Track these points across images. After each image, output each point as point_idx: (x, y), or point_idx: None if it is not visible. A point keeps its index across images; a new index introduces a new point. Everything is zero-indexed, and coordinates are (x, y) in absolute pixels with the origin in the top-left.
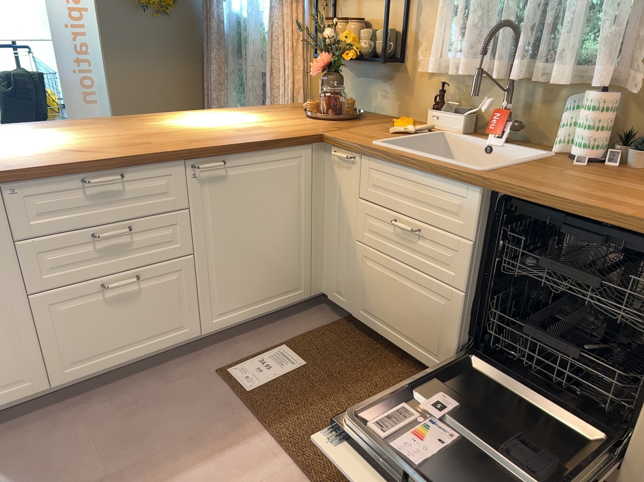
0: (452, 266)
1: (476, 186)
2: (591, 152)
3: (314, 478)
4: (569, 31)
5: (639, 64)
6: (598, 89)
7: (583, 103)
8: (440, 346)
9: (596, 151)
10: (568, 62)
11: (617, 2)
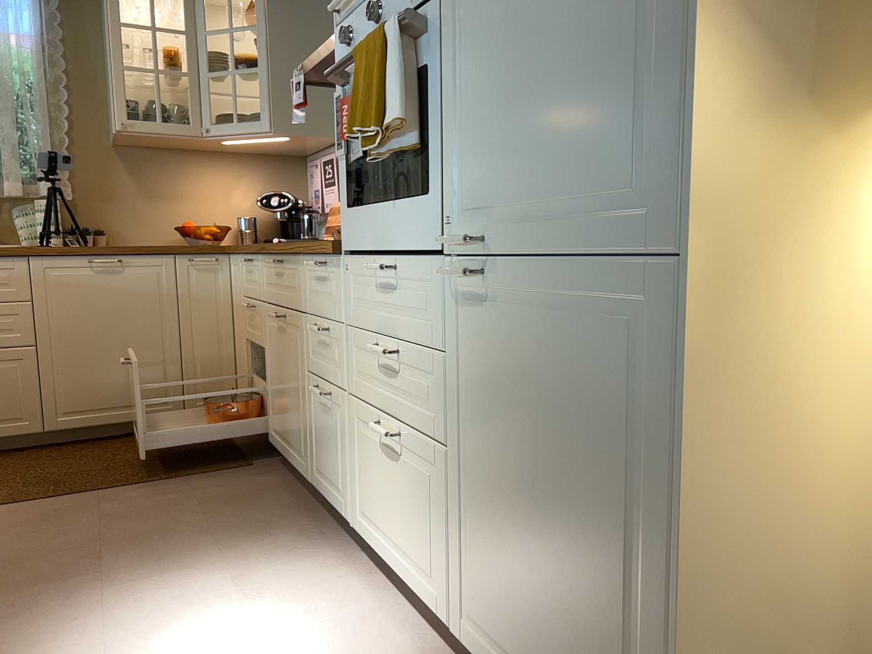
0: (15, 329)
1: (24, 256)
2: (58, 239)
3: (28, 500)
4: (0, 160)
5: (64, 181)
6: (37, 200)
7: (31, 210)
8: (23, 407)
9: (61, 239)
10: (19, 178)
11: (39, 142)
